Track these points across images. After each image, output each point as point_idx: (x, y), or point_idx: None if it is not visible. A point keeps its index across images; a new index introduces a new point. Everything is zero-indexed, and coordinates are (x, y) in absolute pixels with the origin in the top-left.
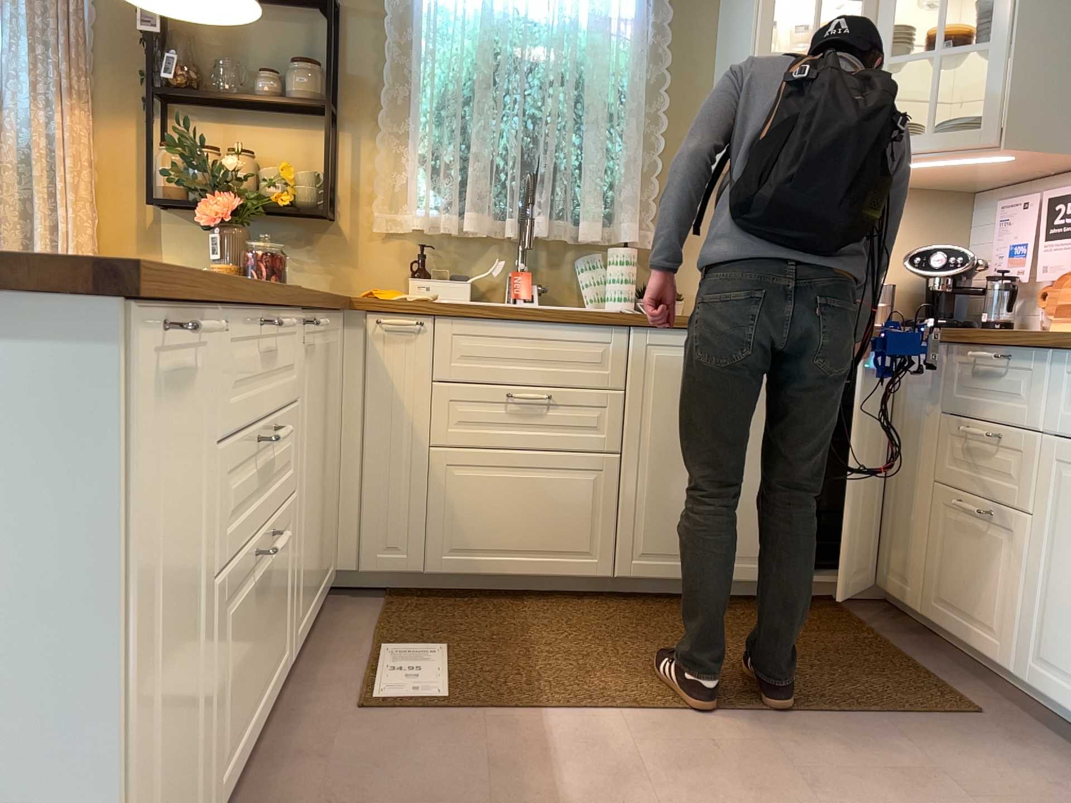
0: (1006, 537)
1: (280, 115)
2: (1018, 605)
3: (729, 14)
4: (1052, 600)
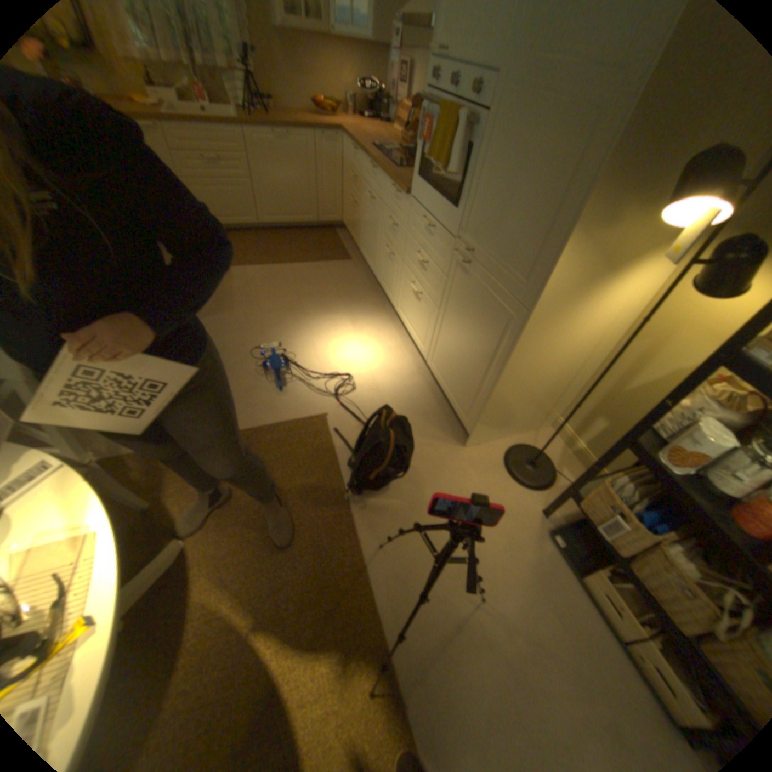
0: (358, 211)
1: None
2: (359, 231)
3: None
4: (362, 230)
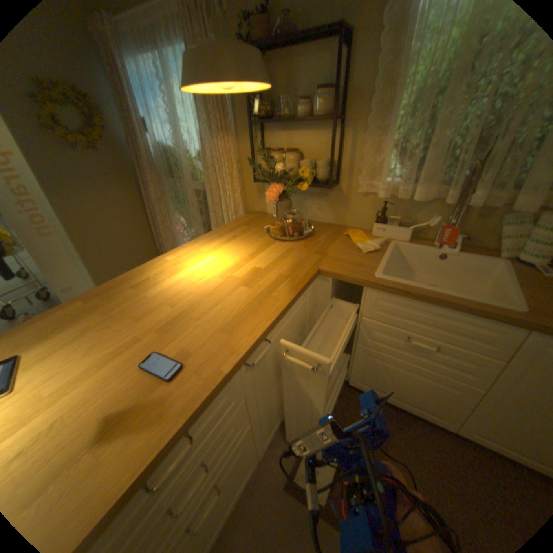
0: None
1: (312, 122)
2: None
3: None
4: None
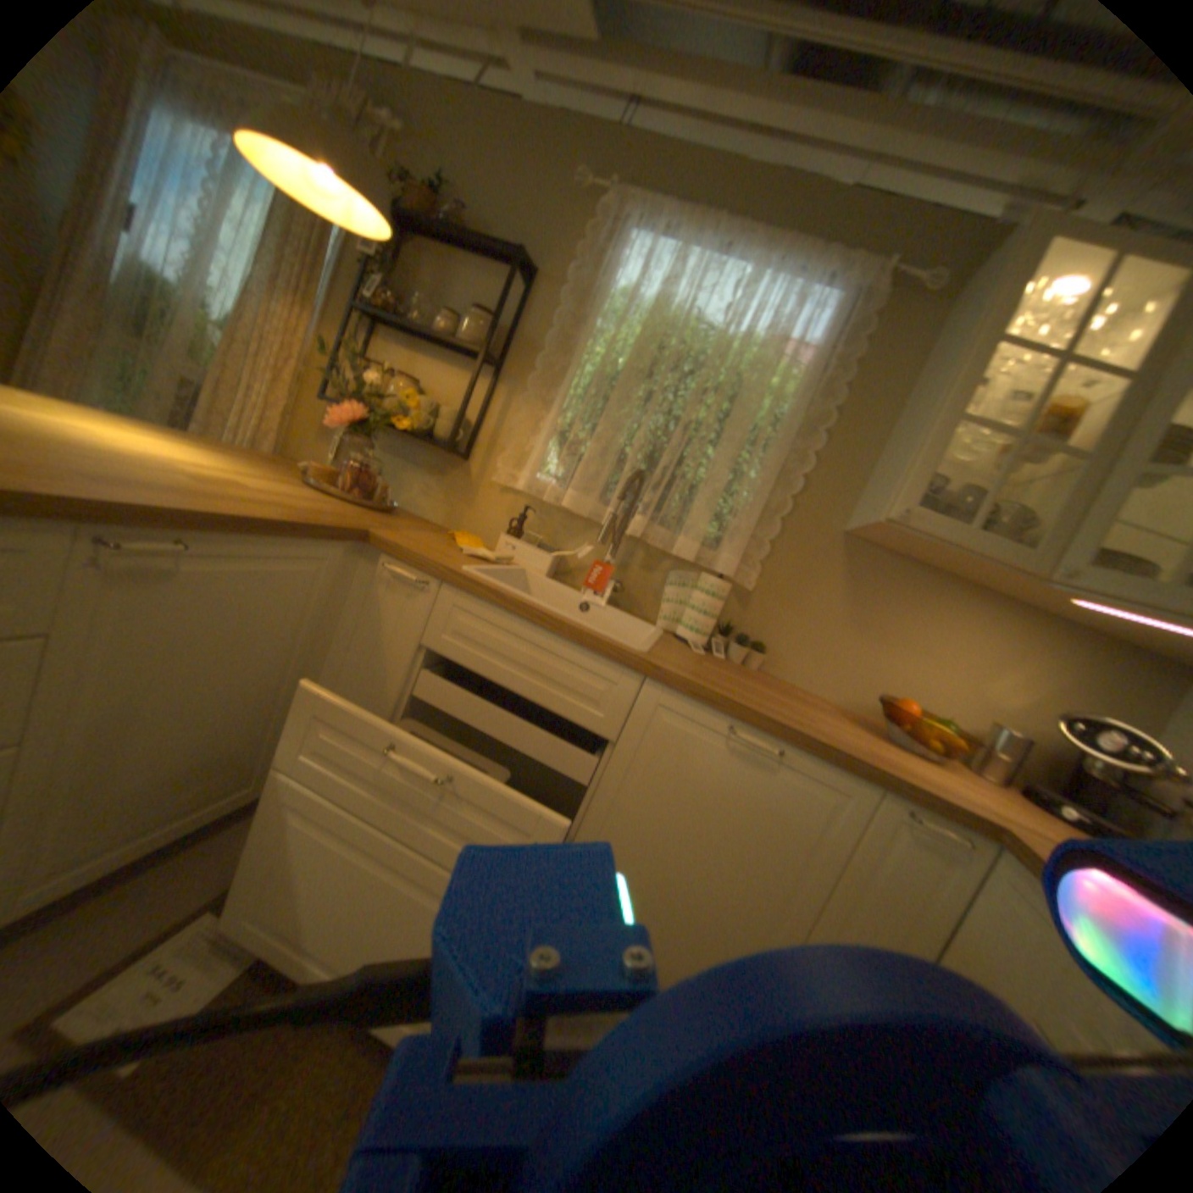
0: None
1: (456, 355)
2: None
3: (936, 368)
4: None
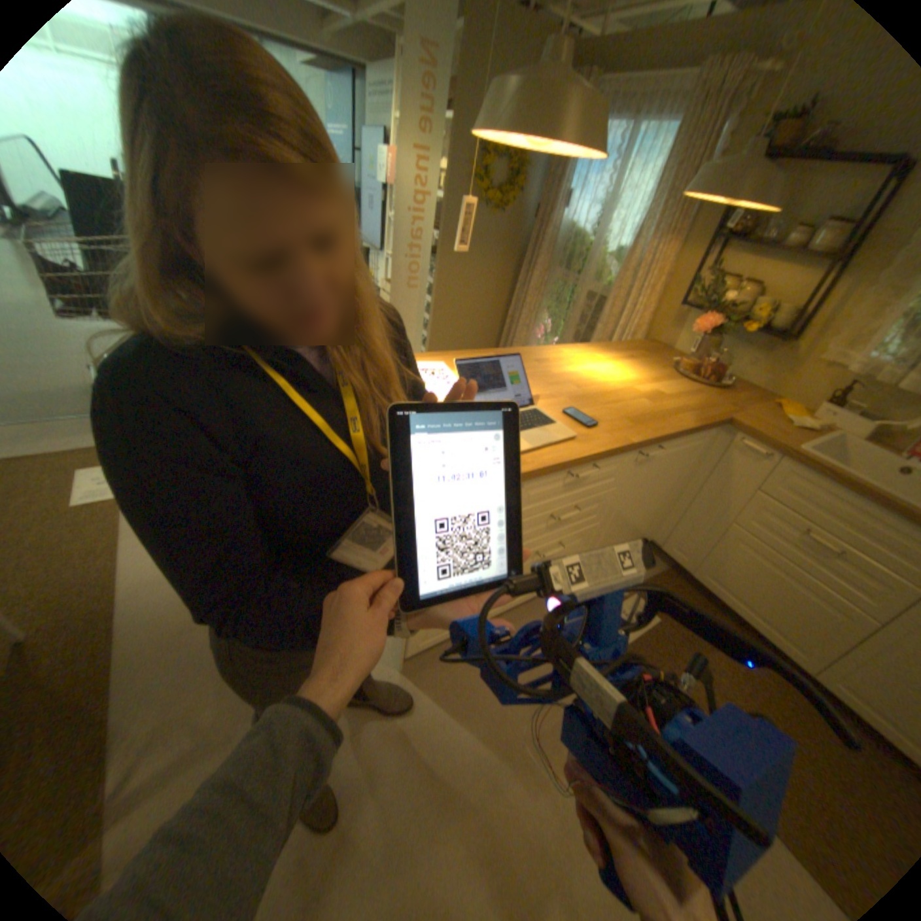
0: None
1: (800, 254)
2: None
3: None
4: None
